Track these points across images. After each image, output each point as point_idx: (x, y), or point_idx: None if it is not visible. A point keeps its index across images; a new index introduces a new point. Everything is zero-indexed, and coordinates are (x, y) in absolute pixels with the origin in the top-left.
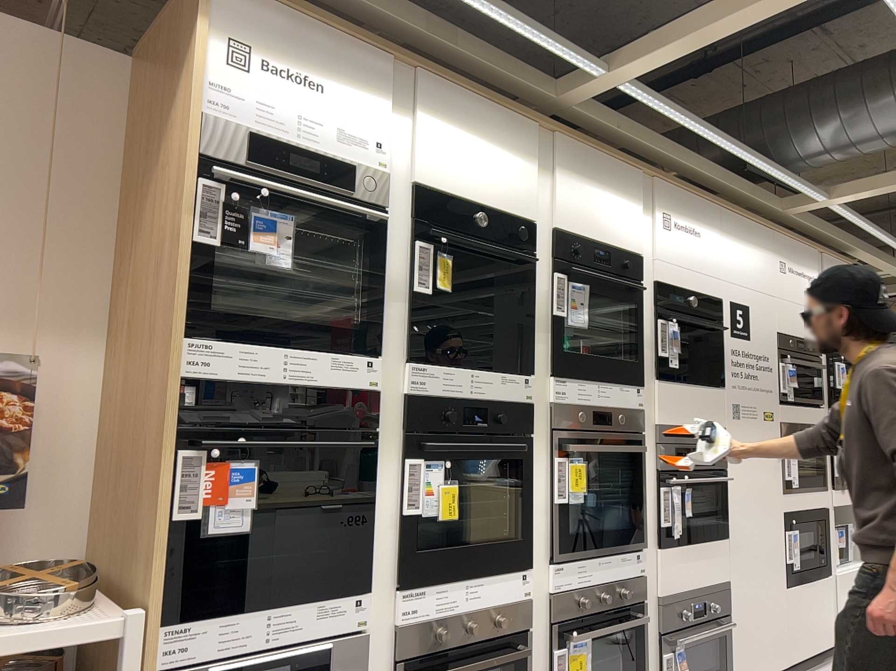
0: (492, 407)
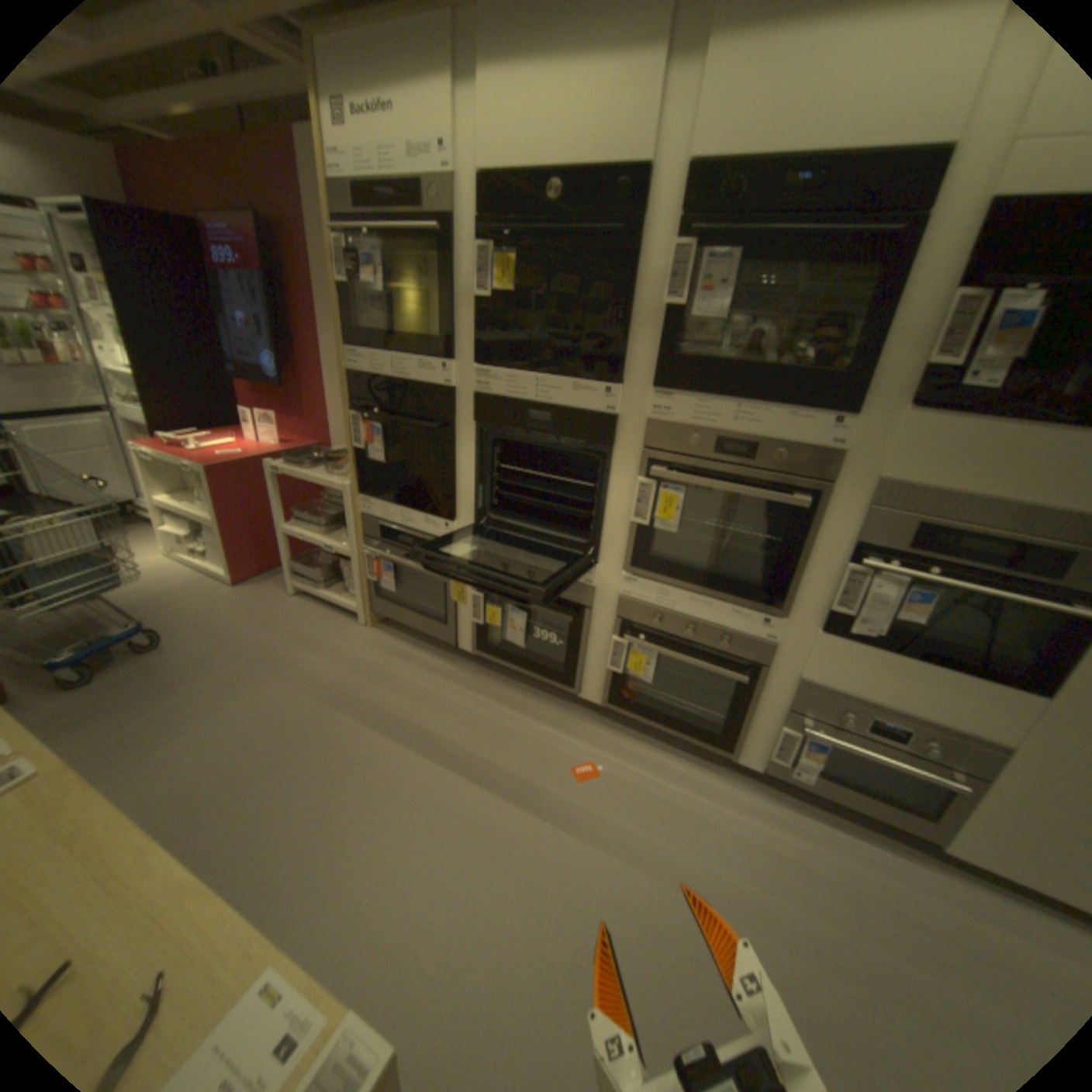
0: (559, 418)
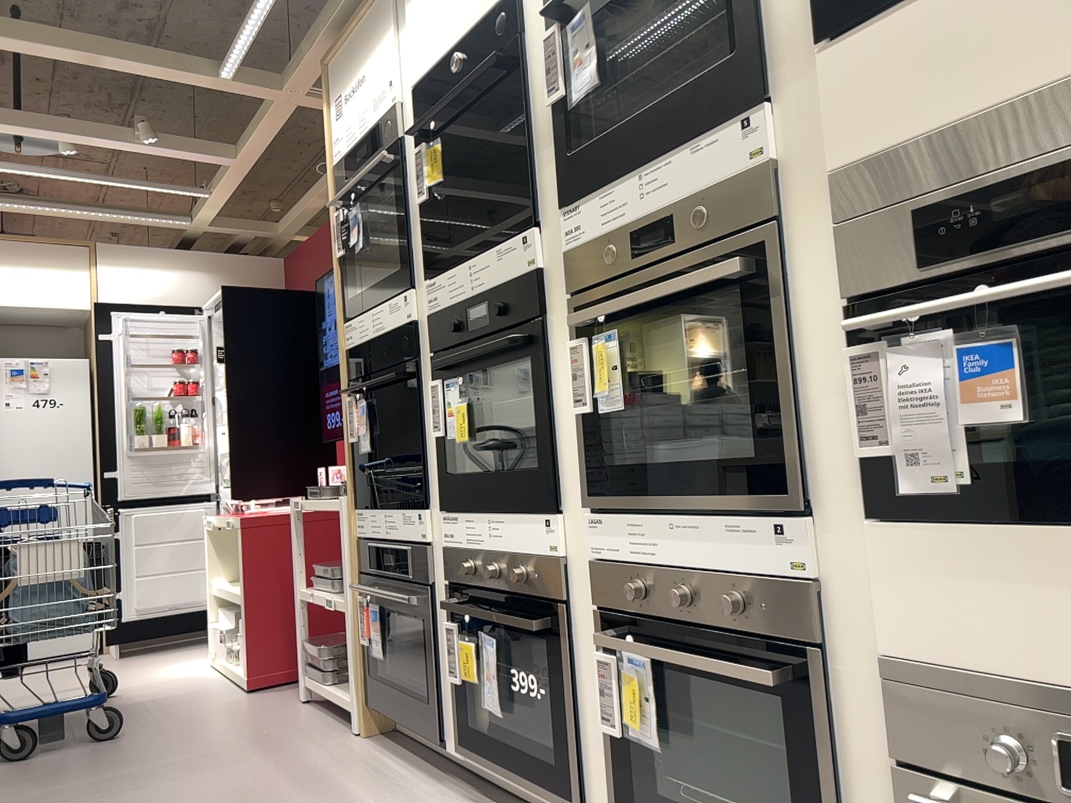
0: (491, 299)
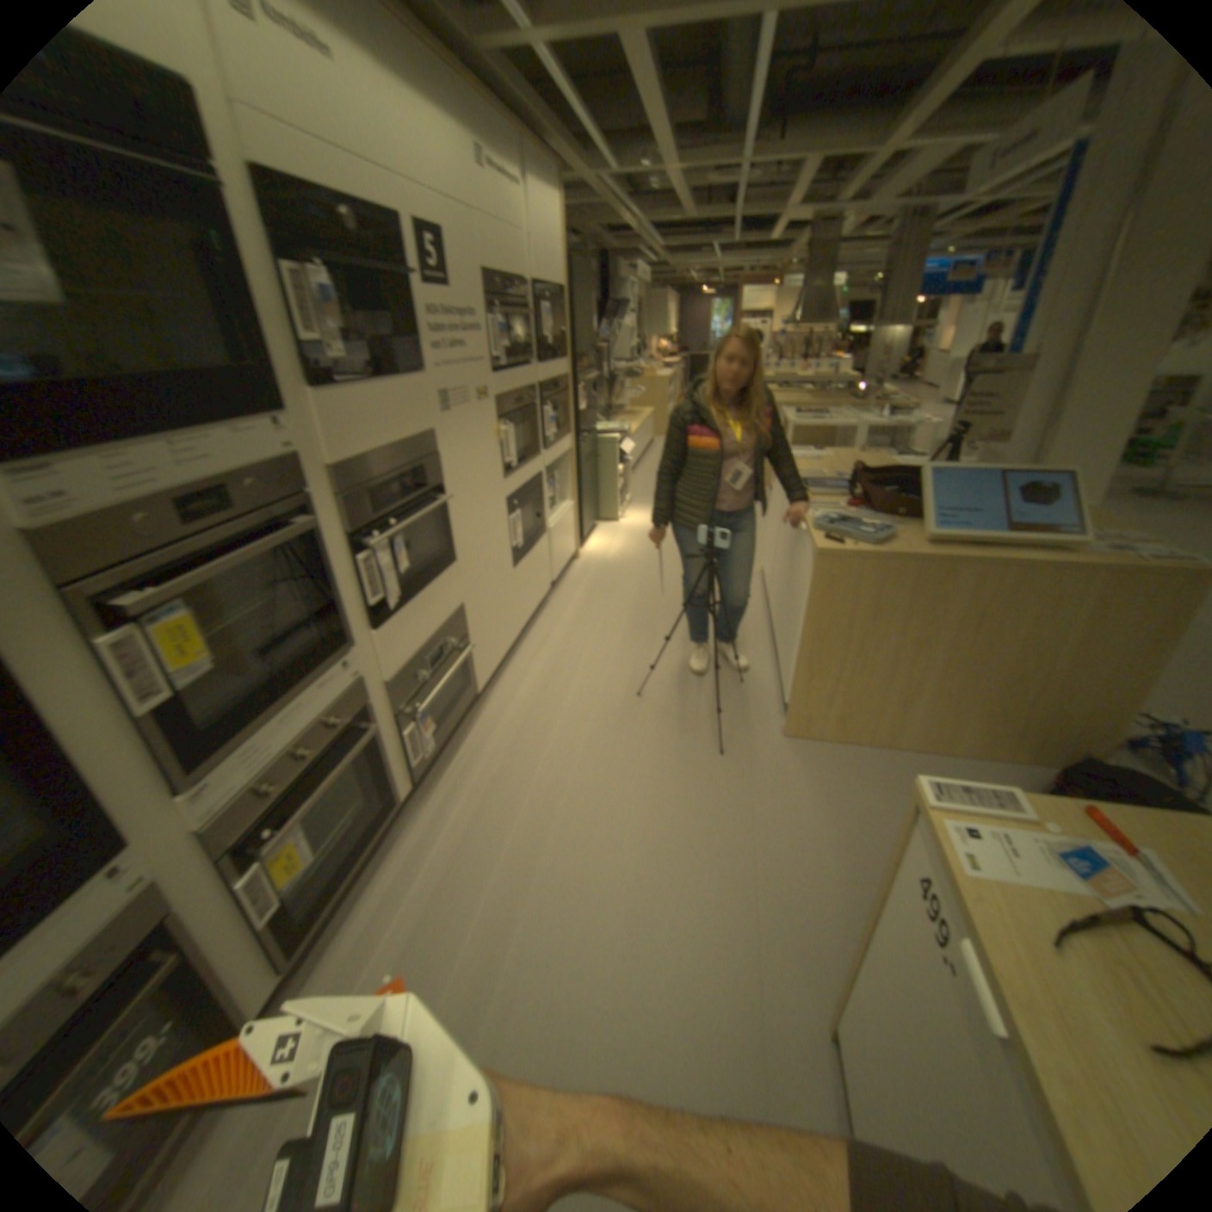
0: None
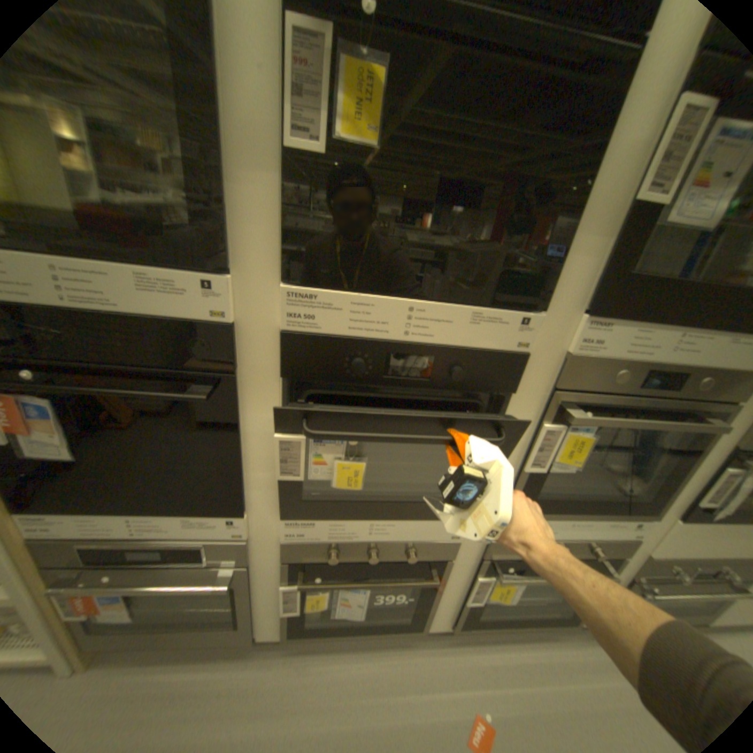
0: (446, 359)
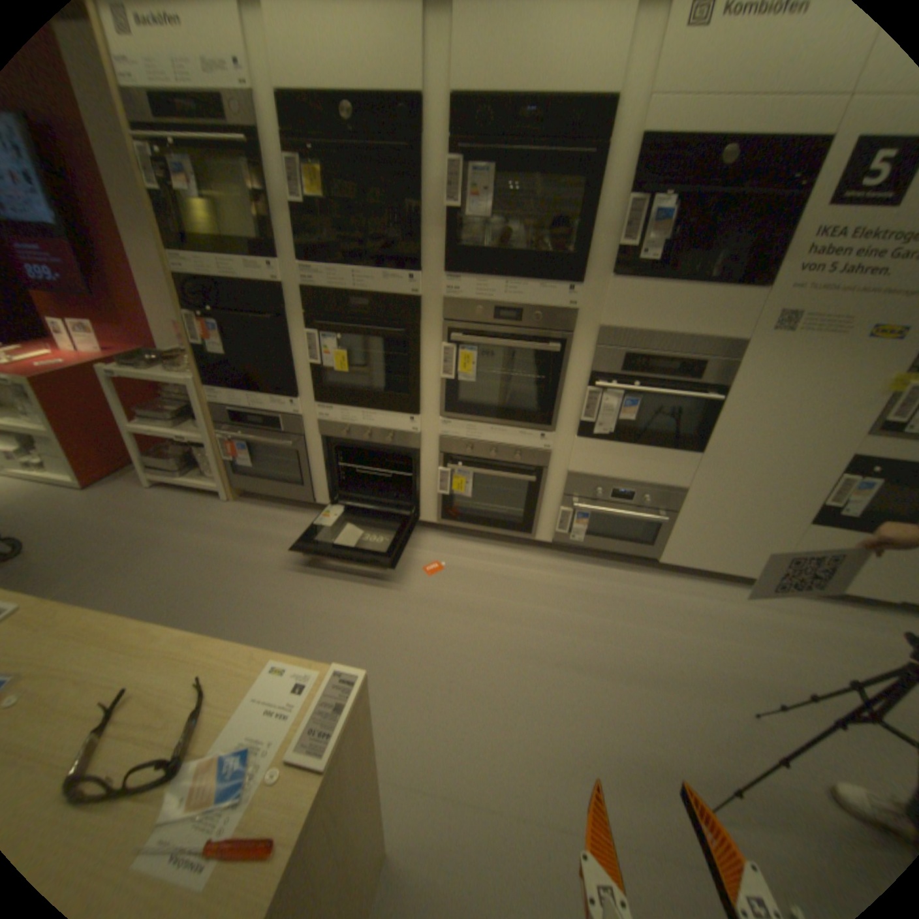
0: (375, 302)
